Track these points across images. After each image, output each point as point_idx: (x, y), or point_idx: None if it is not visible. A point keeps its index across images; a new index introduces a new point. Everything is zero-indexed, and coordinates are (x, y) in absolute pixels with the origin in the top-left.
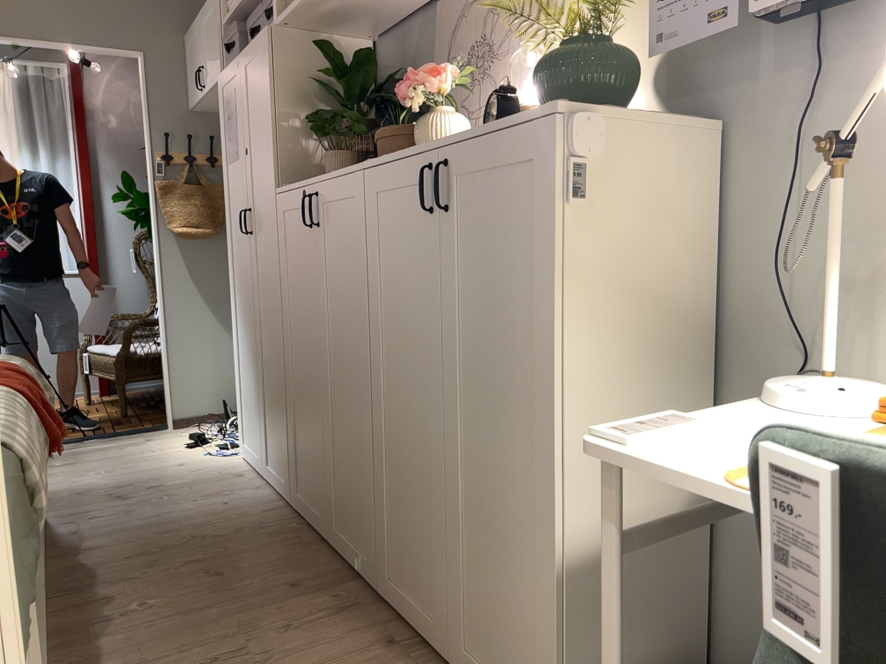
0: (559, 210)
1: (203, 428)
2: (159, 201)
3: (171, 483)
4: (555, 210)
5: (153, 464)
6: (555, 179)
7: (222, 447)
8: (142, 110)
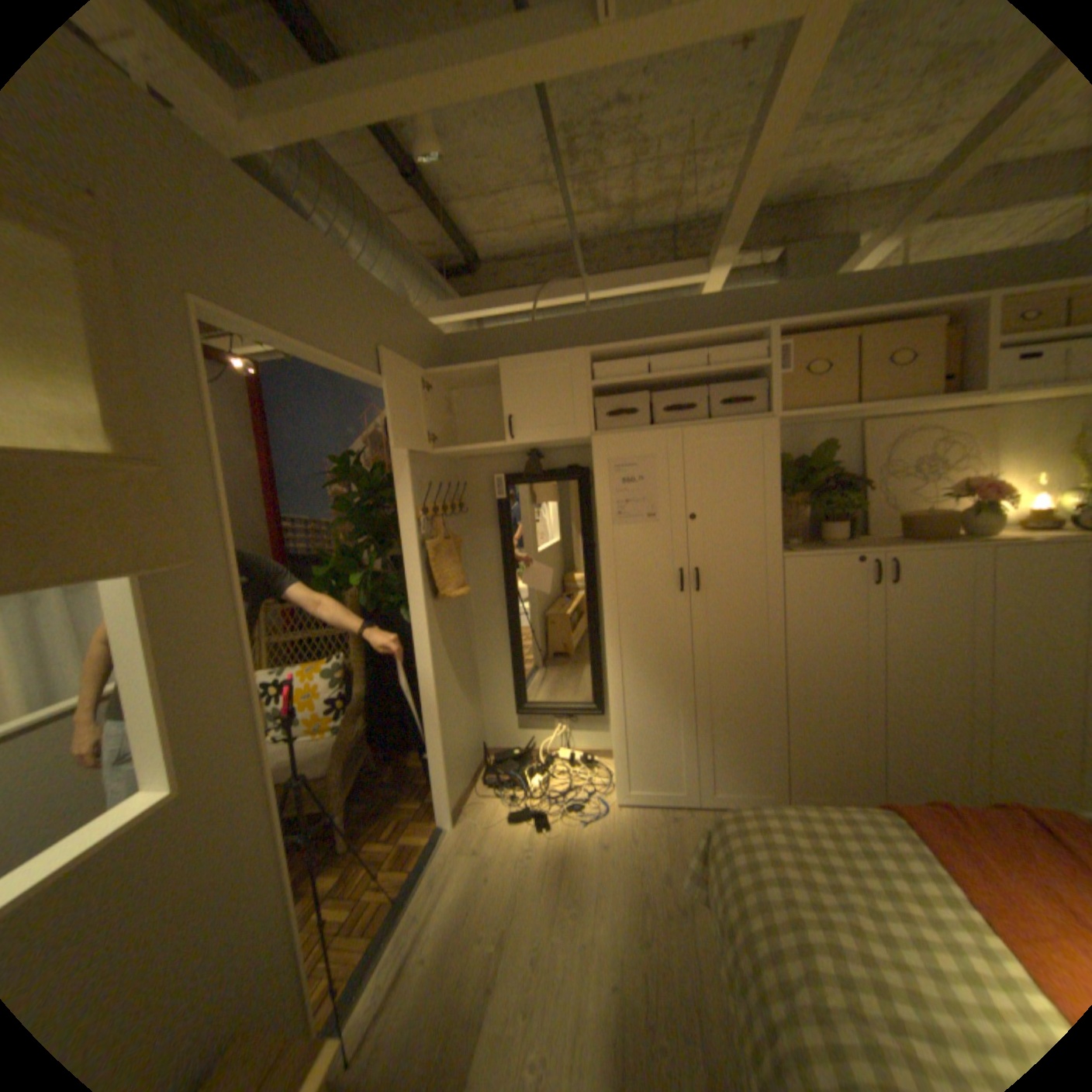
0: None
1: (478, 809)
2: (422, 565)
3: (663, 867)
4: None
5: (582, 868)
6: None
7: (569, 812)
8: (393, 456)
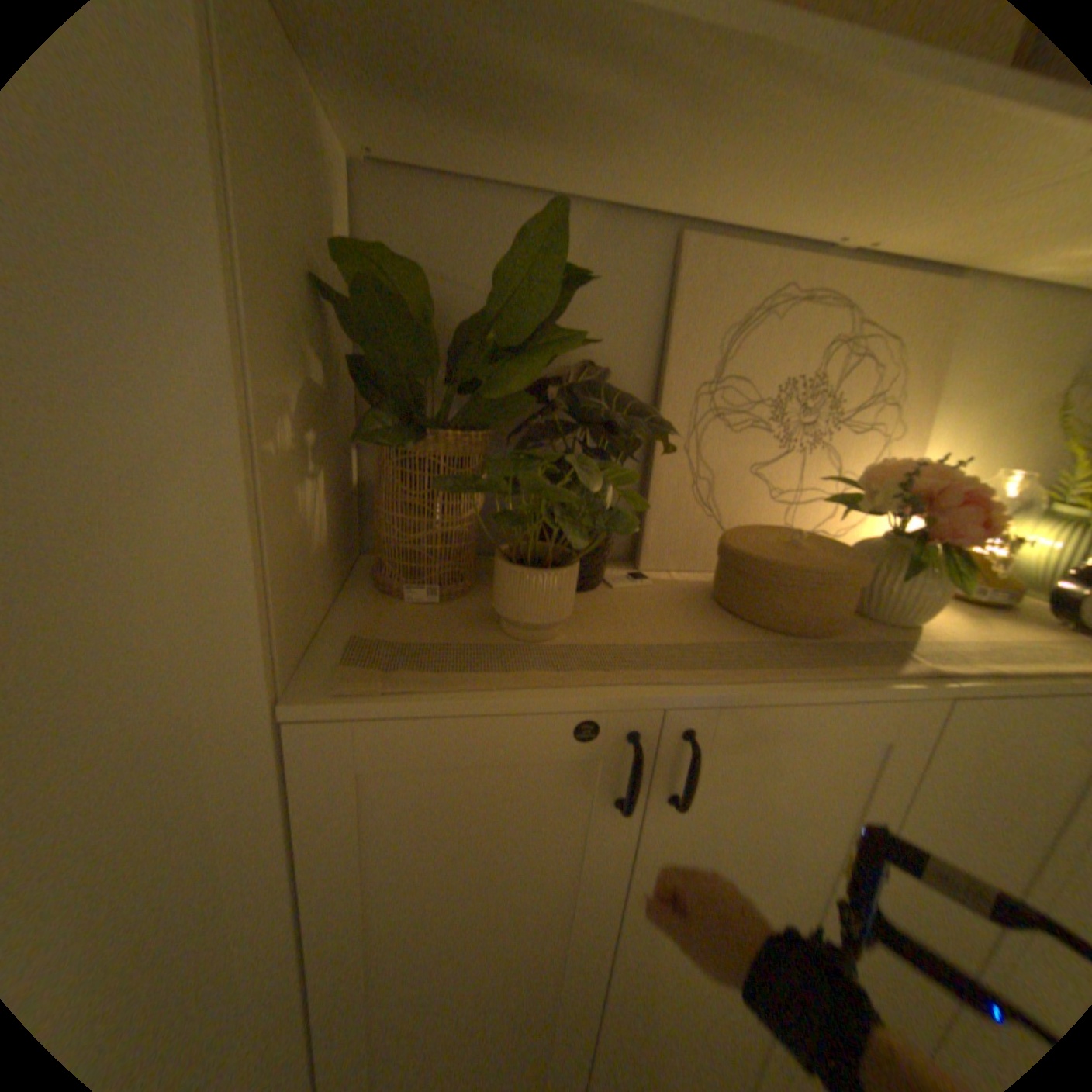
0: None
1: None
2: None
3: None
4: None
5: None
6: None
7: None
8: None
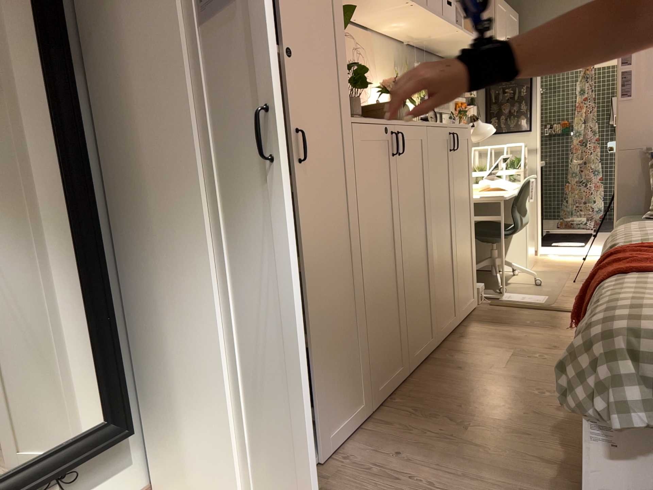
0: (472, 152)
1: None
2: None
3: None
4: (471, 152)
5: None
6: (471, 144)
7: None
8: None
